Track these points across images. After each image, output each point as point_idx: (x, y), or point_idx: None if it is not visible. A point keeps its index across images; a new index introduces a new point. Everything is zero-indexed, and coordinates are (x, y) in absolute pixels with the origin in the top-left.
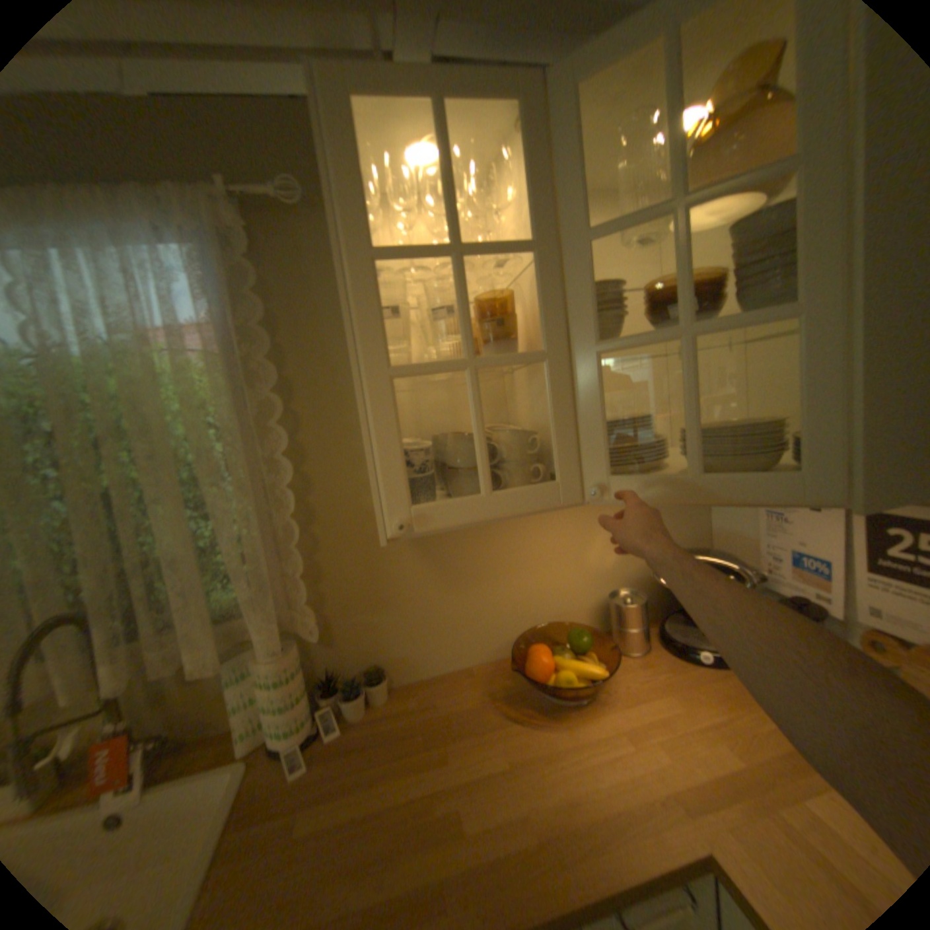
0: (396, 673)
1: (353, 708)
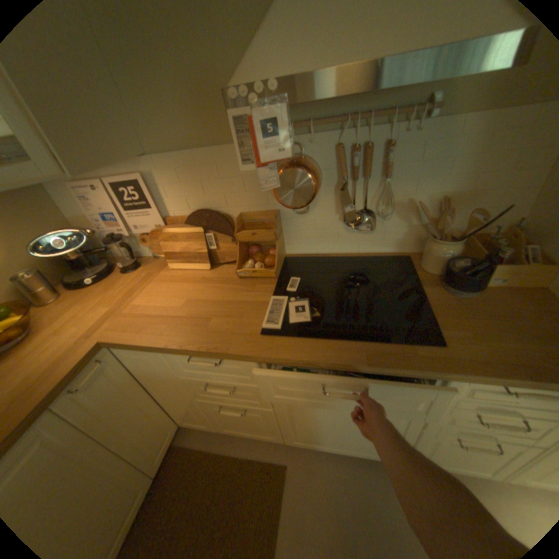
0: None
1: None
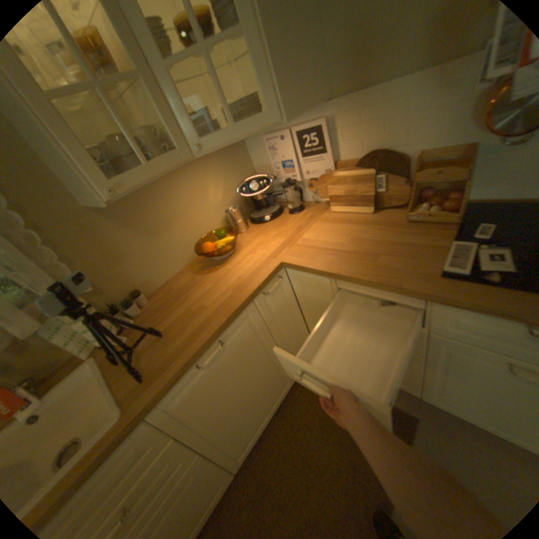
0: (145, 290)
1: (133, 310)
